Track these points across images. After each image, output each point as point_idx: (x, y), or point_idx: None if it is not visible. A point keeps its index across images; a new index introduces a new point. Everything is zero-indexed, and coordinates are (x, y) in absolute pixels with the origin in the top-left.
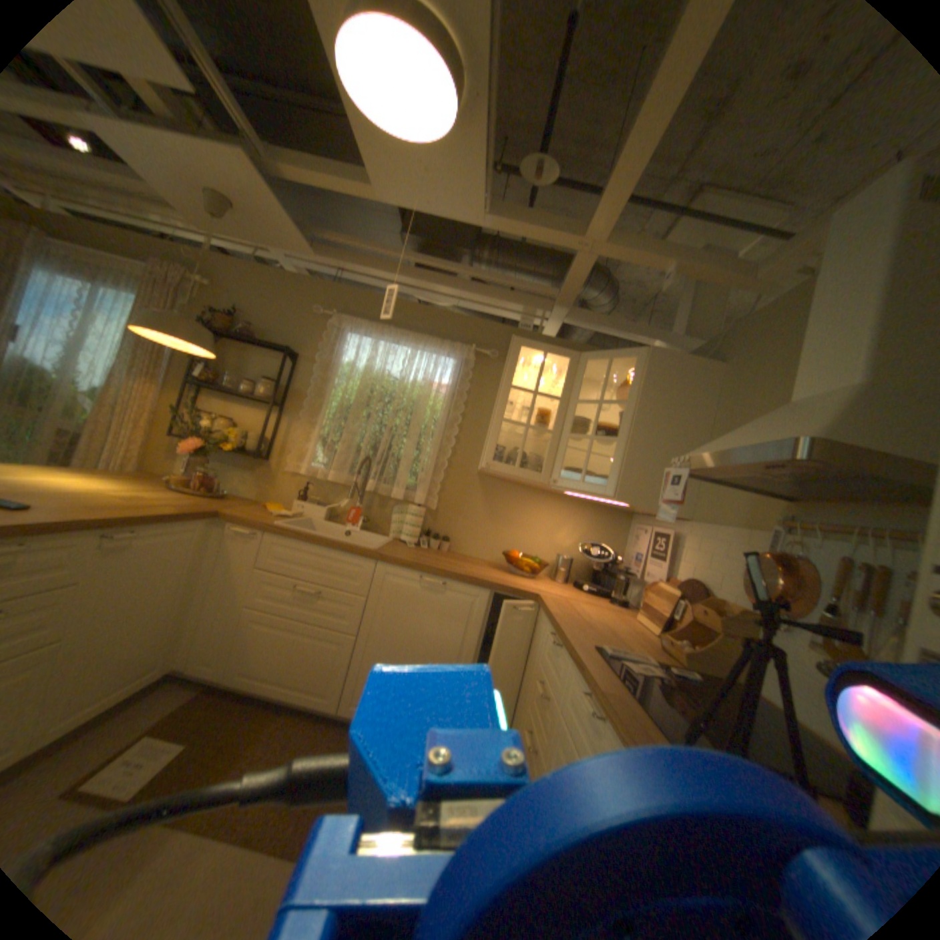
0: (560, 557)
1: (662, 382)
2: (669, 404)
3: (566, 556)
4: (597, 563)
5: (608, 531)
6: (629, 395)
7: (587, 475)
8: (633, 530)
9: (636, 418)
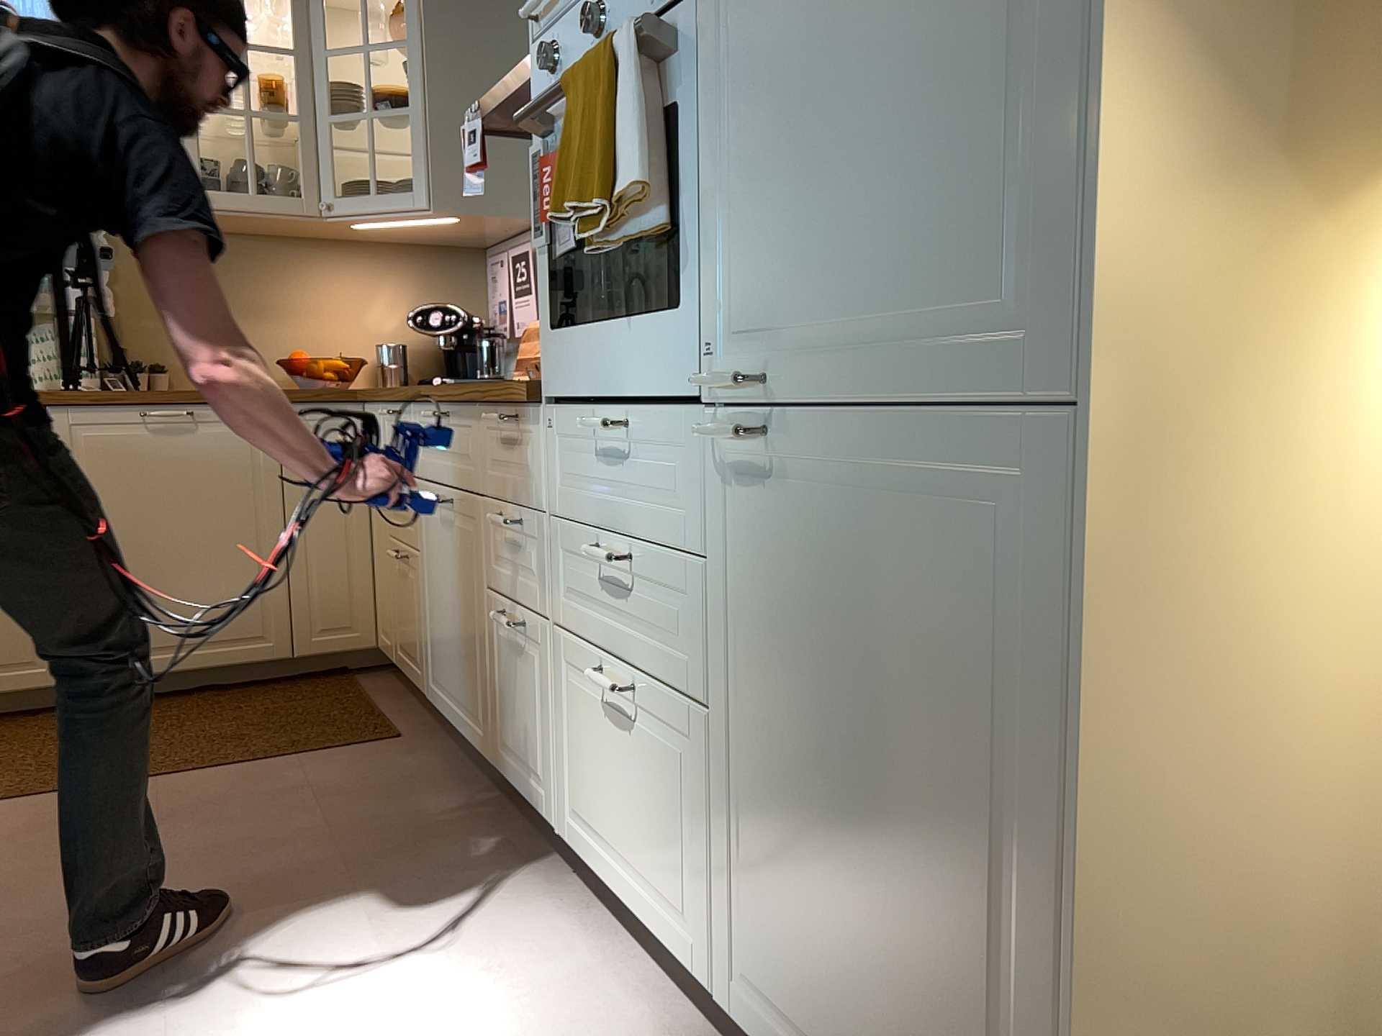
0: (383, 348)
1: (452, 0)
2: (473, 36)
3: (393, 345)
4: (449, 343)
5: (453, 285)
6: (410, 28)
7: (384, 187)
8: (490, 272)
9: (429, 68)
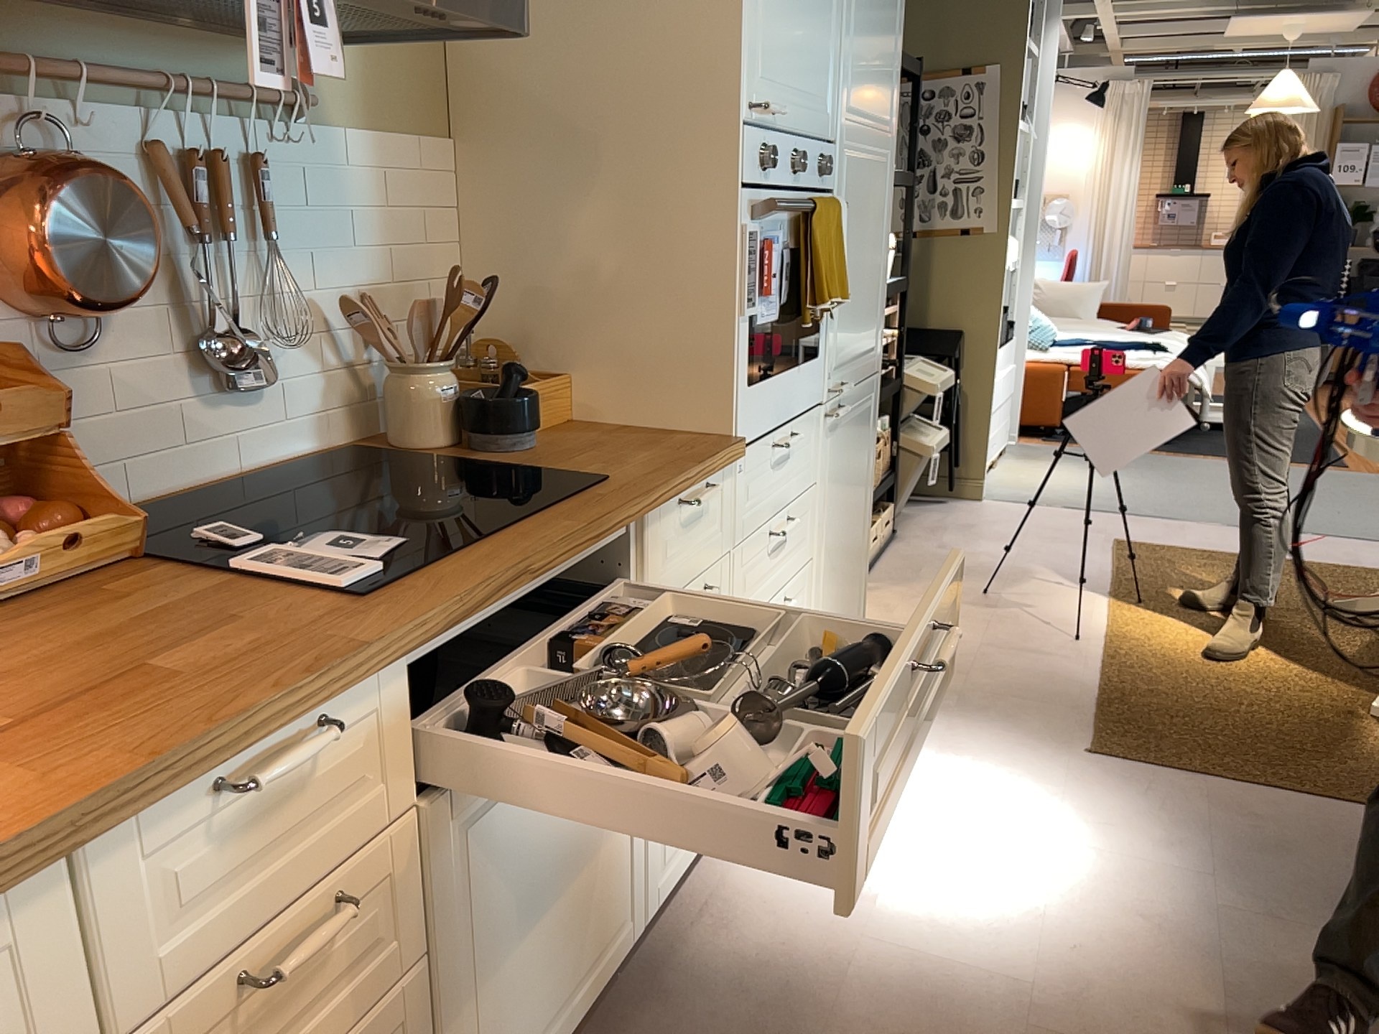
0: None
1: None
2: None
3: None
4: None
5: None
6: None
7: None
8: None
9: None
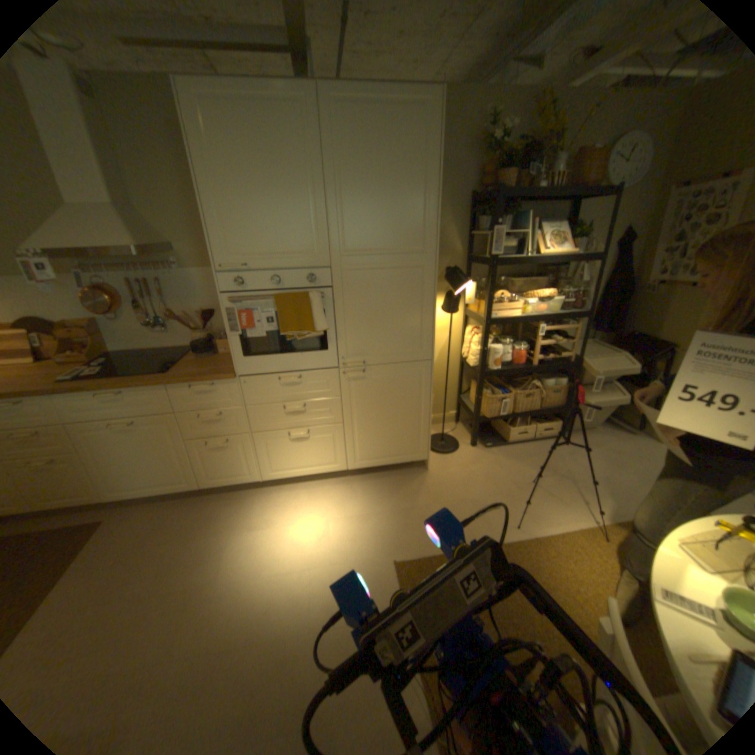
0: None
1: None
2: None
3: None
4: None
5: None
6: None
7: None
8: None
9: None
